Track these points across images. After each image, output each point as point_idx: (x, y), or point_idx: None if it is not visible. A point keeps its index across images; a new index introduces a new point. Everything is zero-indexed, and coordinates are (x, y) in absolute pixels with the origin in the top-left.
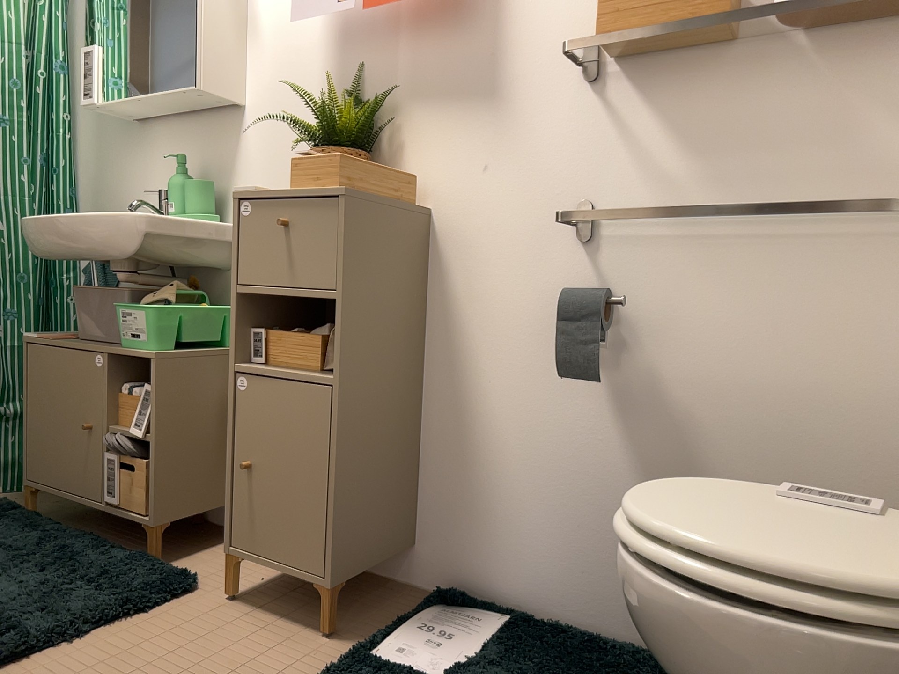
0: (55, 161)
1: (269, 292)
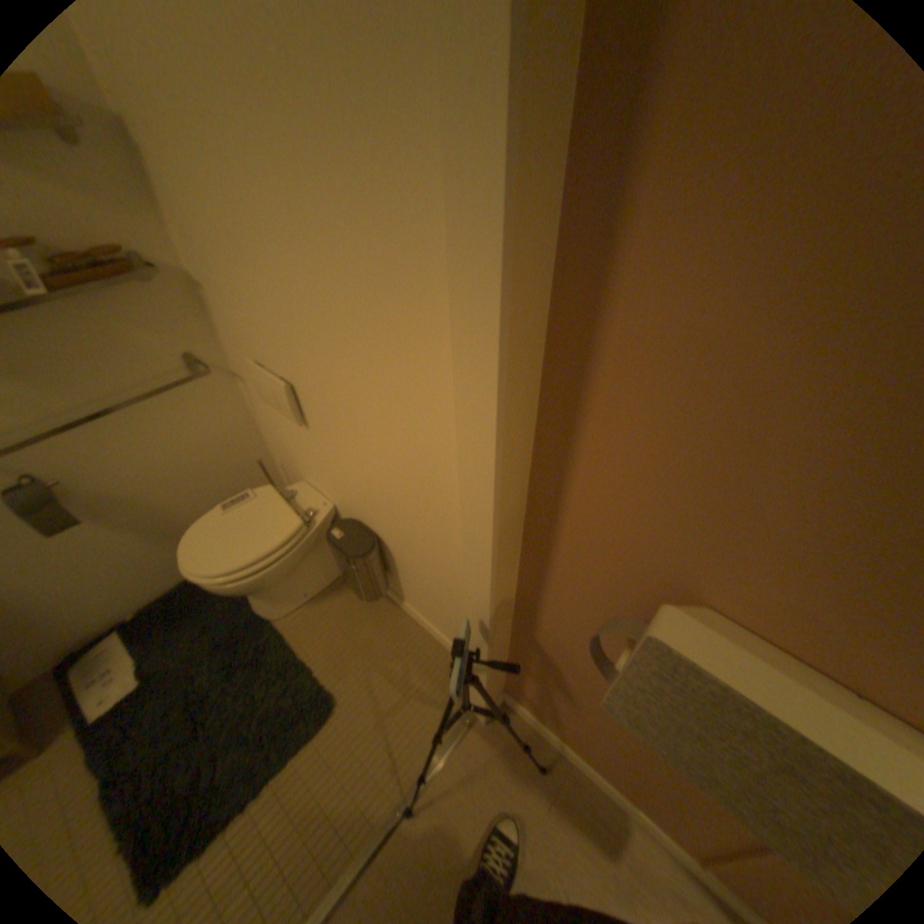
0: None
1: None
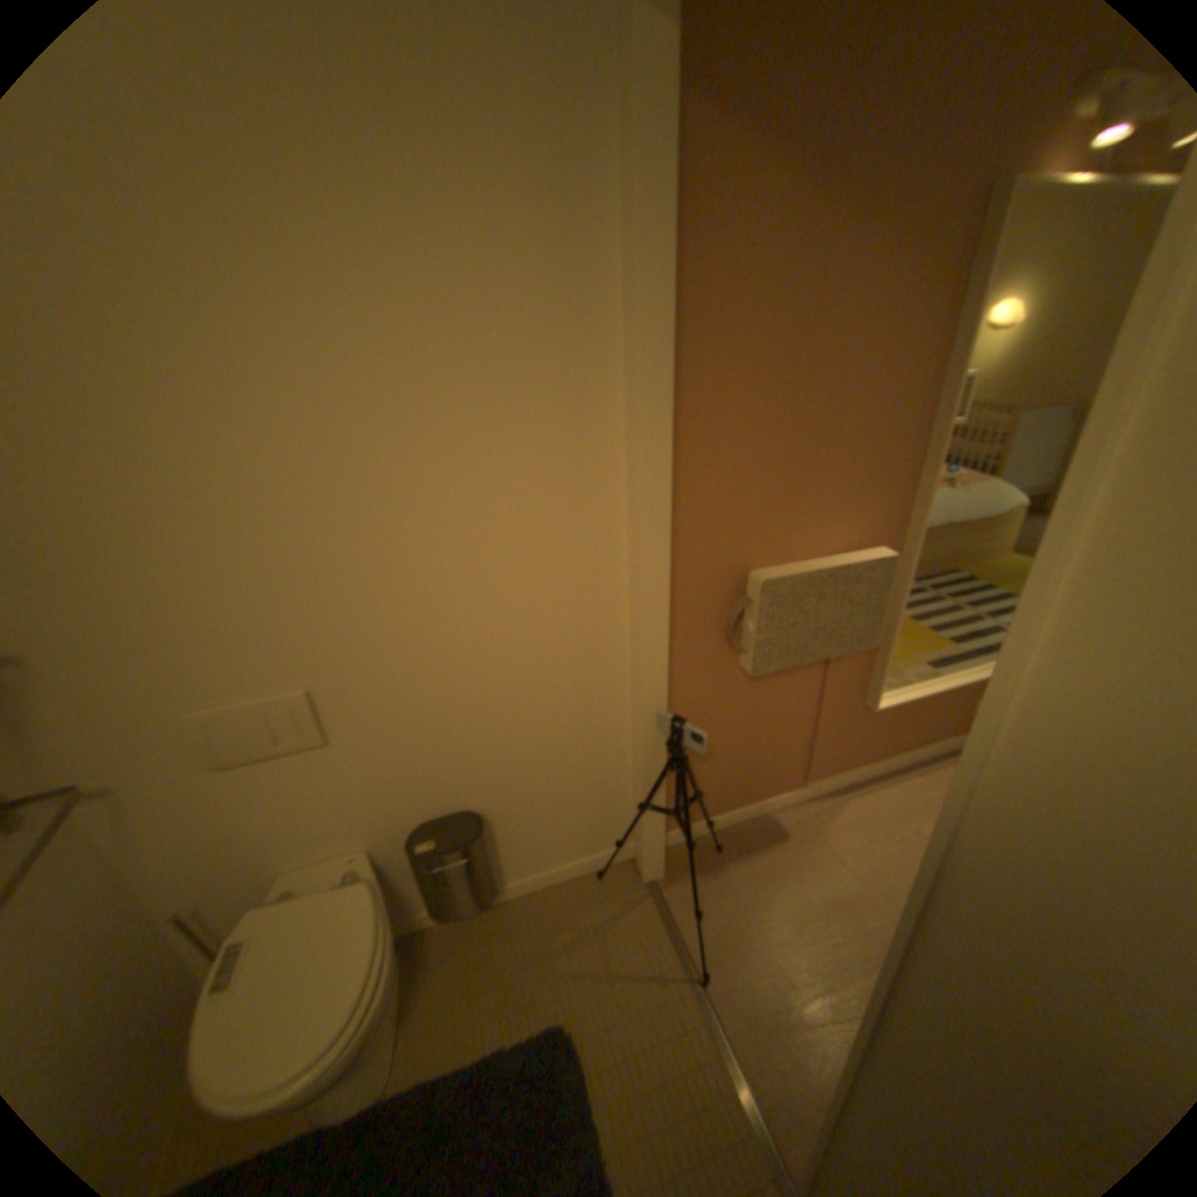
0: None
1: None
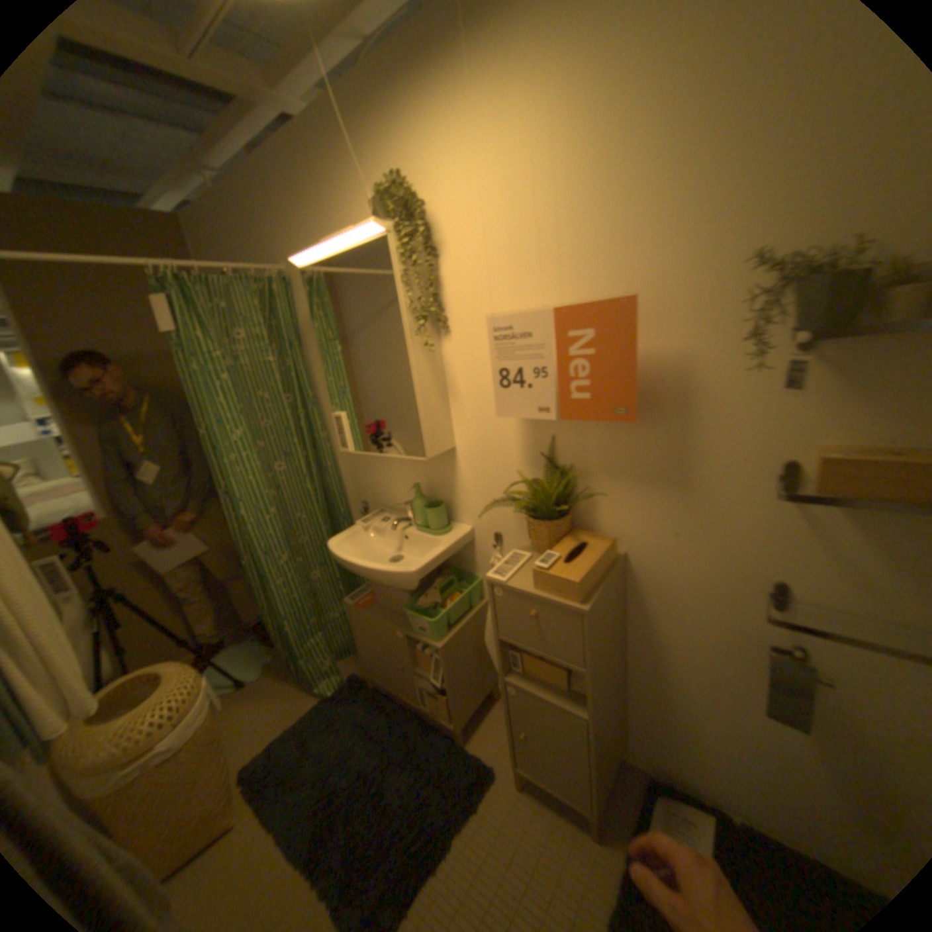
0: (319, 455)
1: (526, 648)
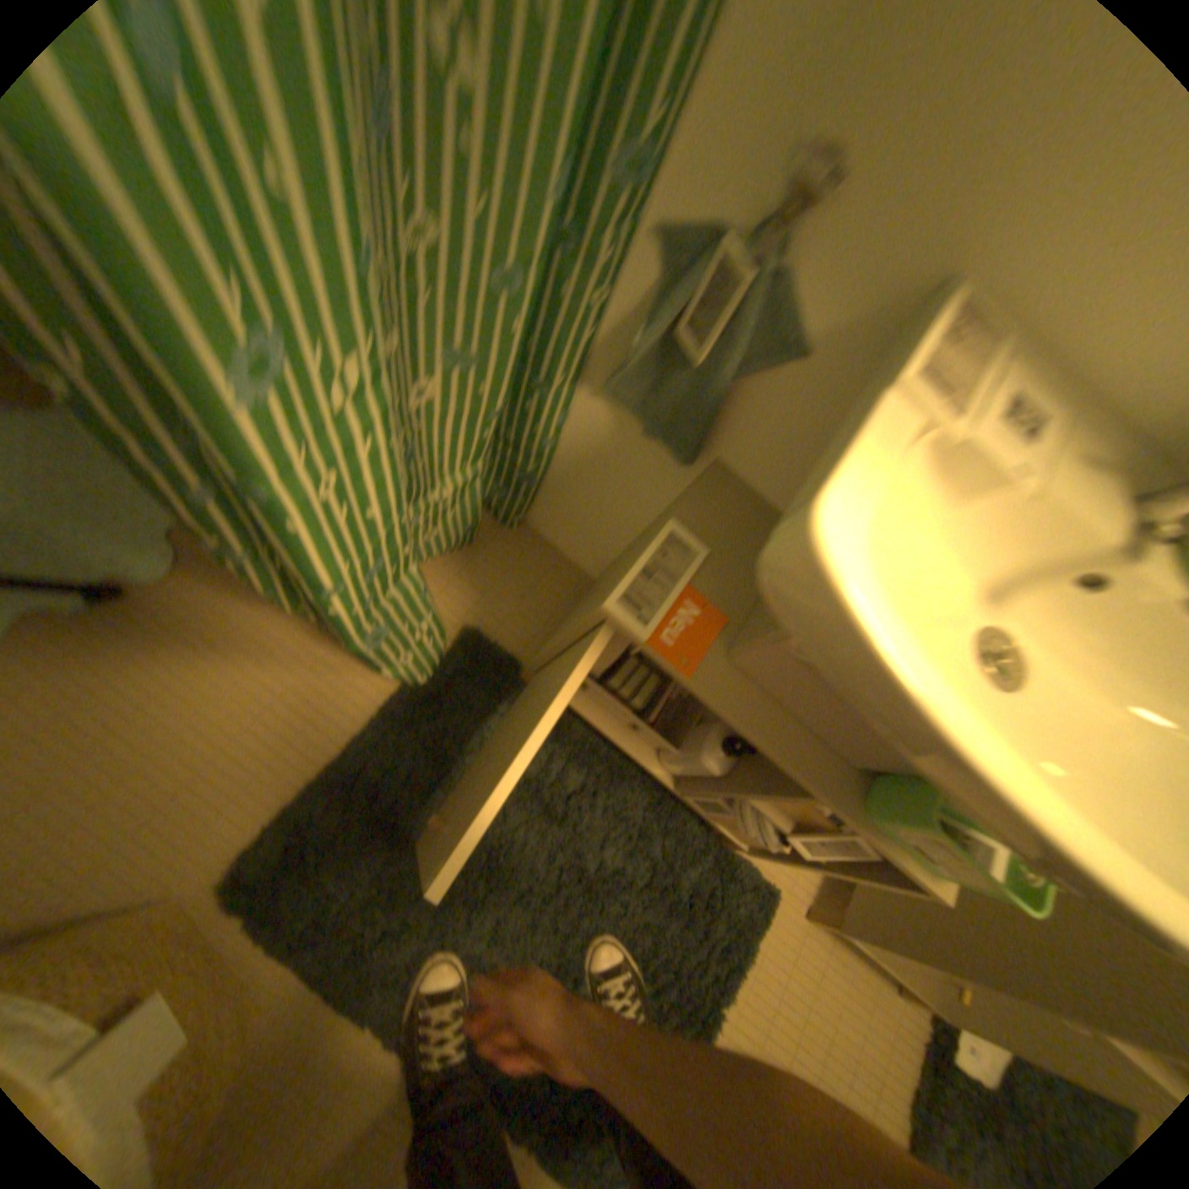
0: None
1: None
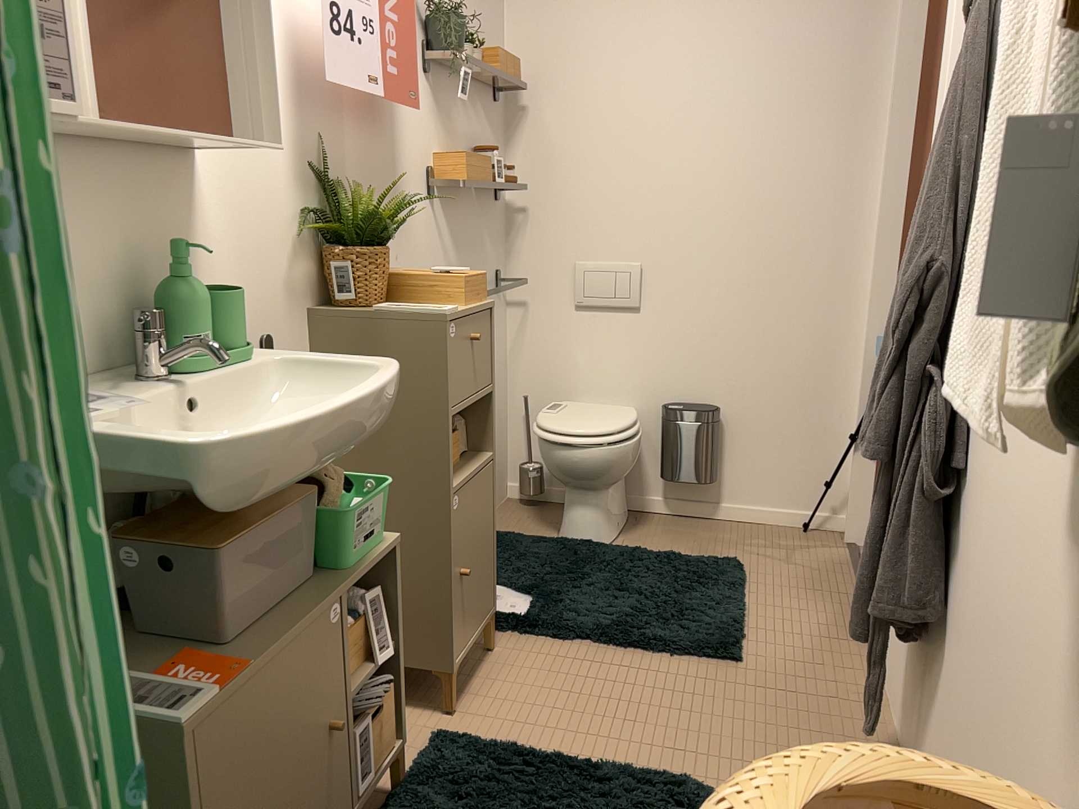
0: None
1: (469, 404)
